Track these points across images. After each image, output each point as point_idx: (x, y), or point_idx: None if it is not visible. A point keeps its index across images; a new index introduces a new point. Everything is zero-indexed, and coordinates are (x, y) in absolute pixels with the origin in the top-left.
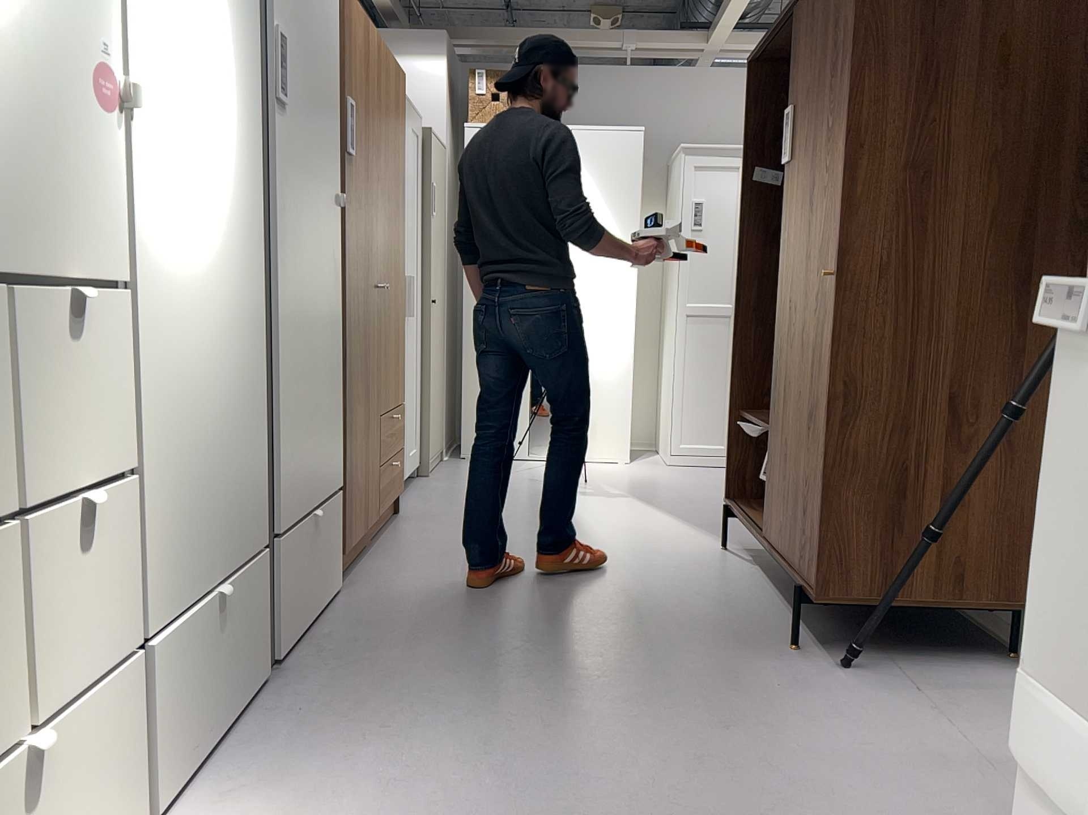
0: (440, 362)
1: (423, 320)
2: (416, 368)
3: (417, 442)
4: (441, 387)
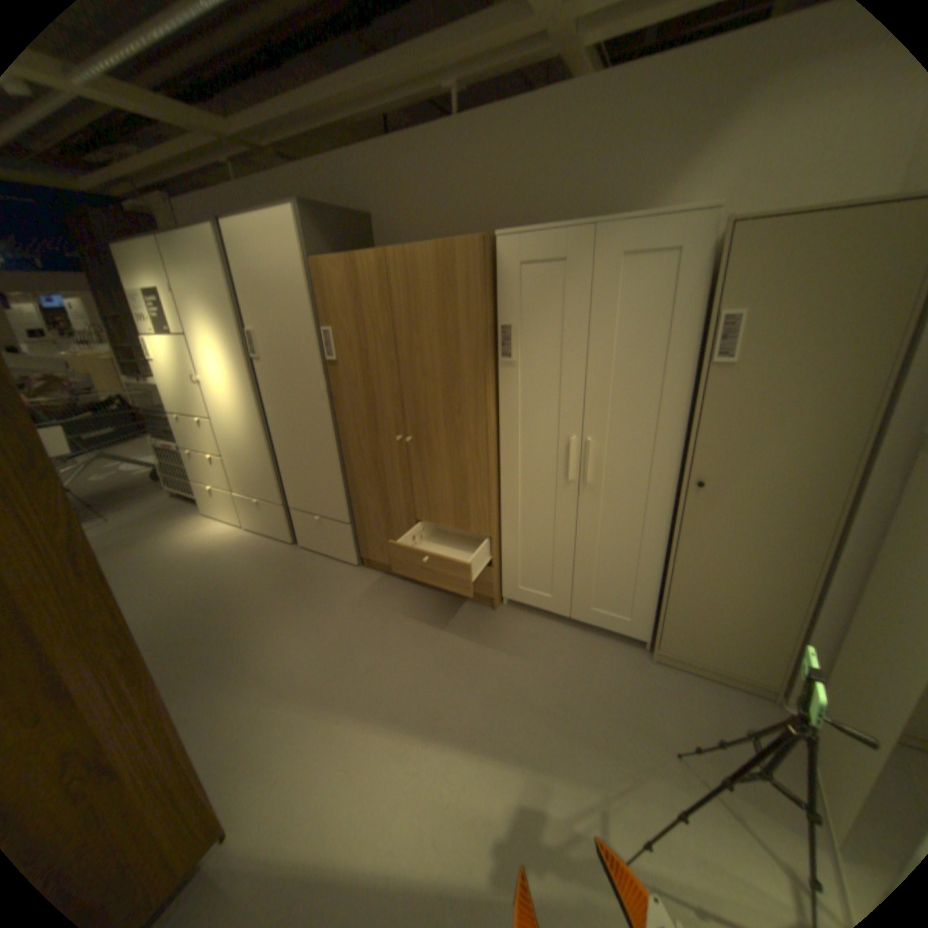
0: (772, 579)
1: (679, 500)
2: (642, 544)
3: (640, 616)
4: (779, 614)
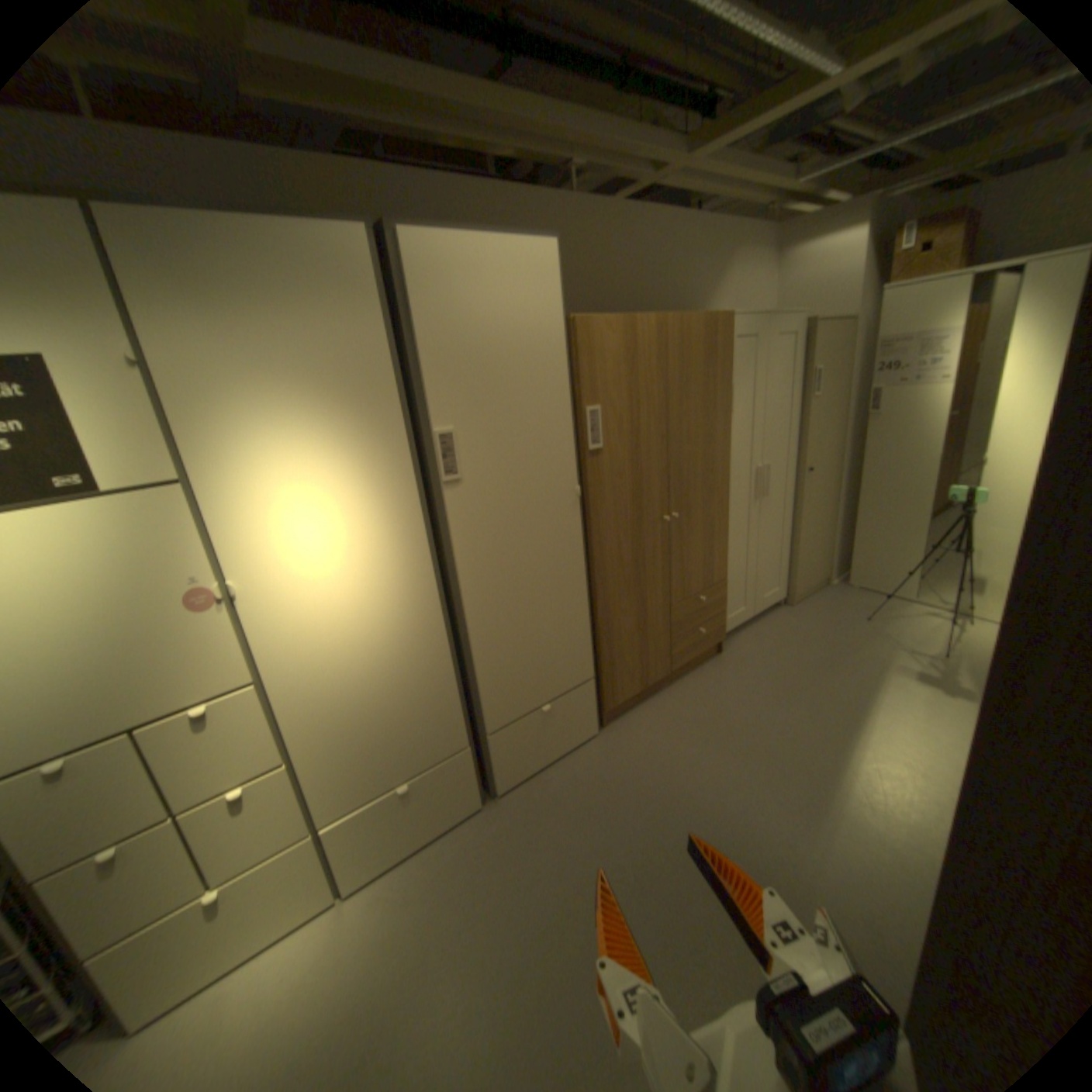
0: (827, 513)
1: (797, 487)
2: (783, 528)
3: (782, 582)
4: (829, 531)
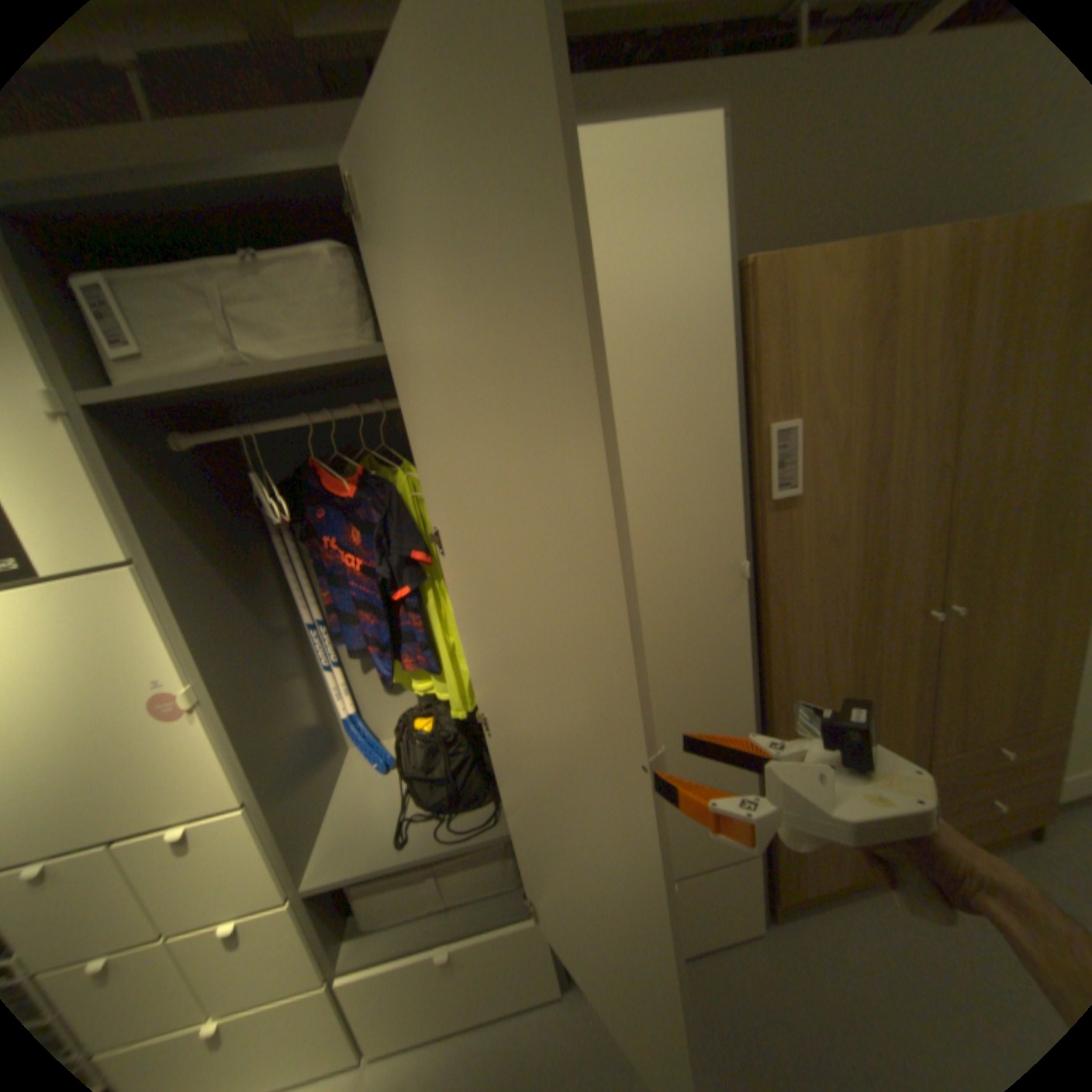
0: None
1: None
2: None
3: None
4: None
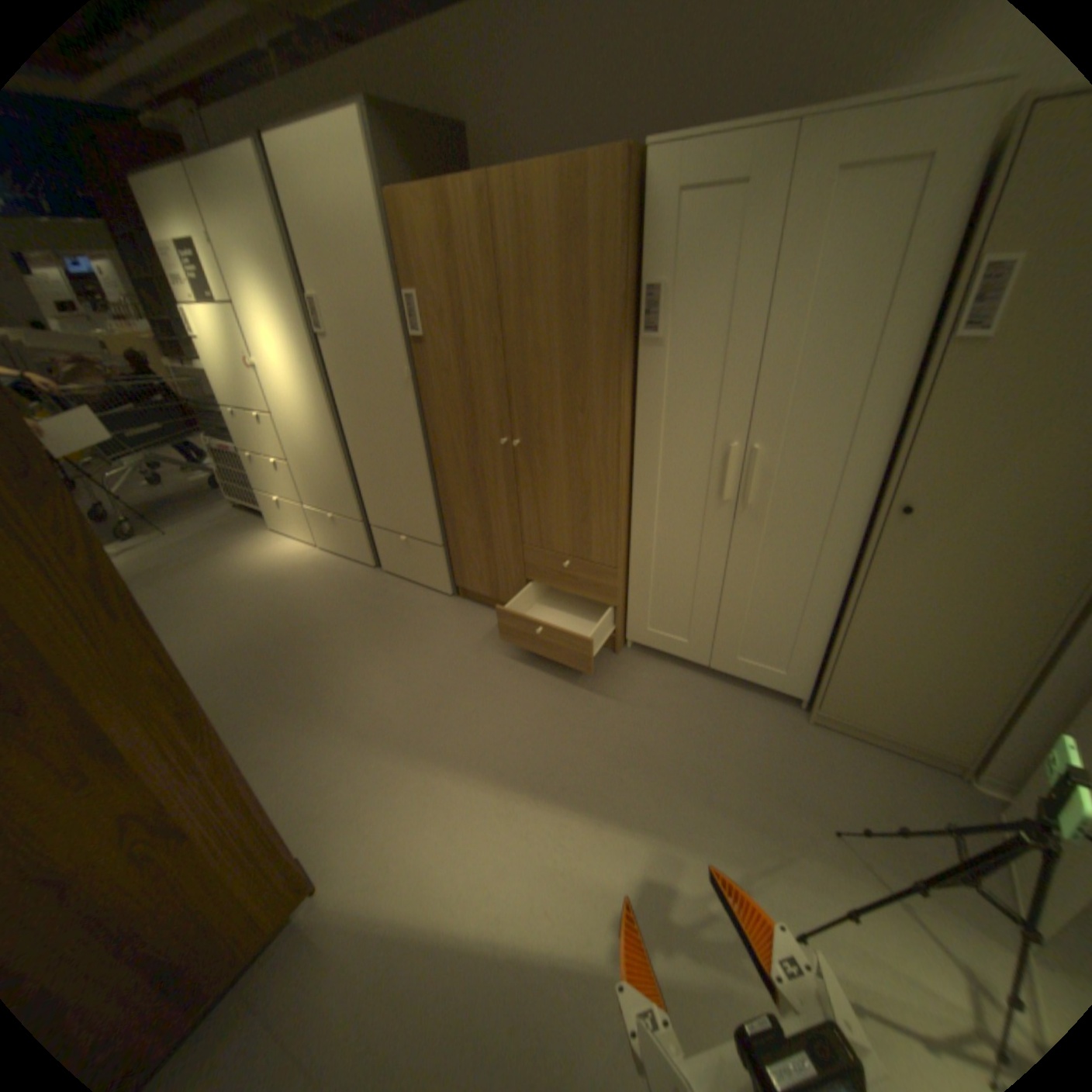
0: (987, 634)
1: (872, 530)
2: (812, 583)
3: (798, 670)
4: (988, 677)
